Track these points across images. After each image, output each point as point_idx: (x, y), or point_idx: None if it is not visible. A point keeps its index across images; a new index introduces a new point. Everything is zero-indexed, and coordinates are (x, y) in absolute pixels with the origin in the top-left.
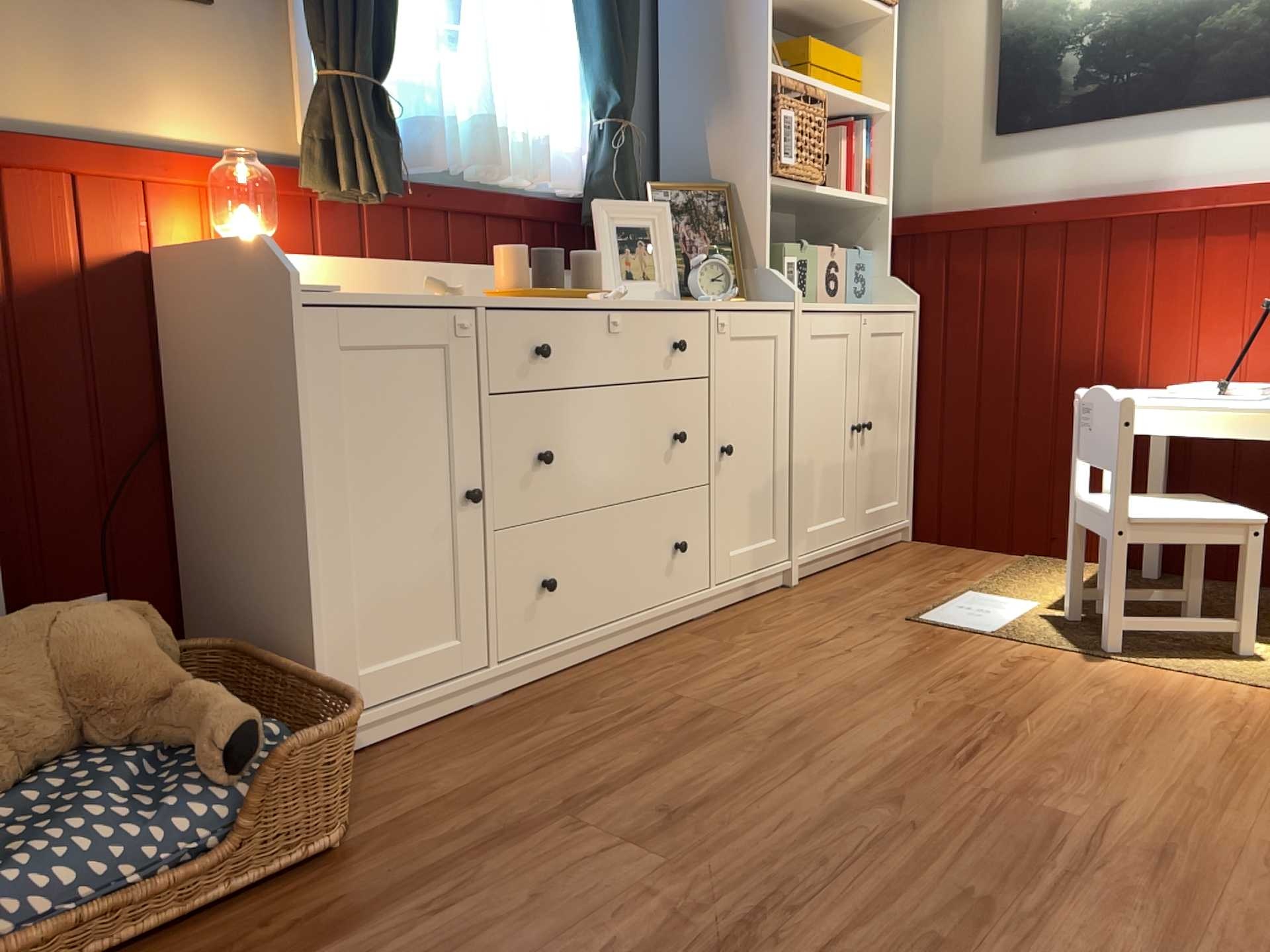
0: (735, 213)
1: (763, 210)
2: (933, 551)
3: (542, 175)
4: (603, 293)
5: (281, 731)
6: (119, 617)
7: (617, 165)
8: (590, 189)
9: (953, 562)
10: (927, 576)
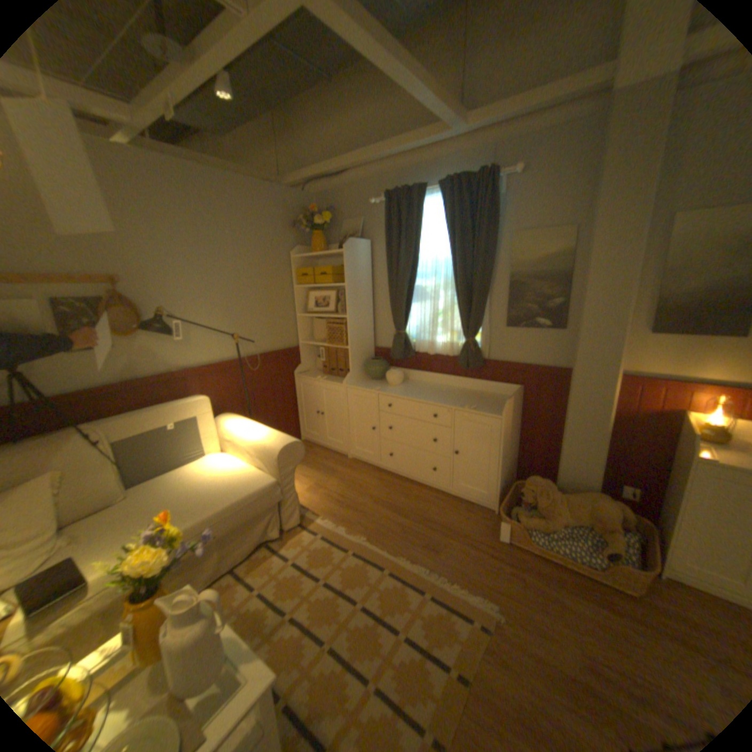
0: None
1: None
2: None
3: None
4: None
5: (638, 561)
6: (614, 509)
7: None
8: None
9: None
10: None
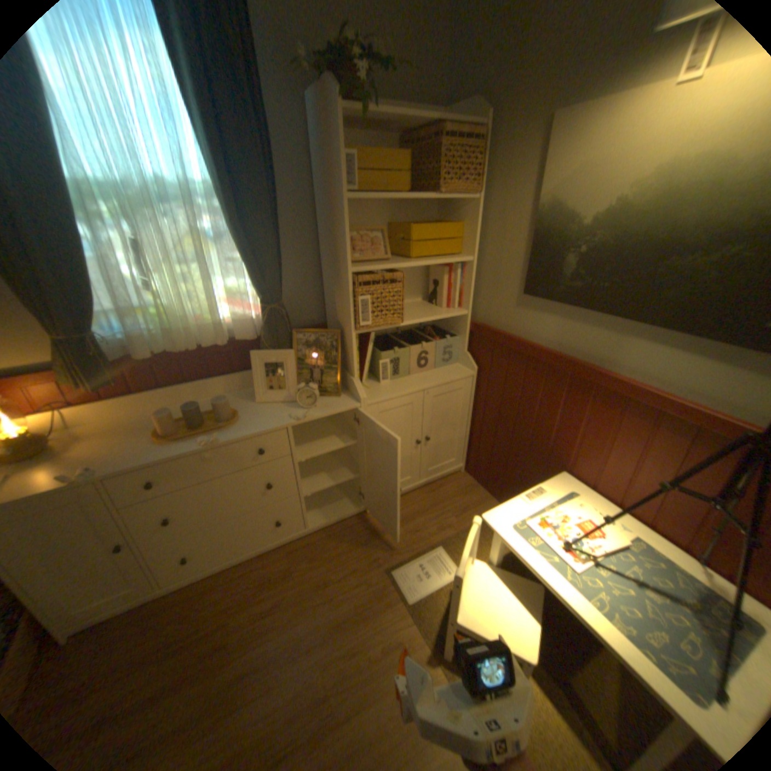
0: (345, 344)
1: (352, 349)
2: (465, 488)
3: (218, 343)
4: (200, 442)
5: None
6: None
7: (265, 330)
8: (261, 336)
9: (463, 506)
10: (437, 520)
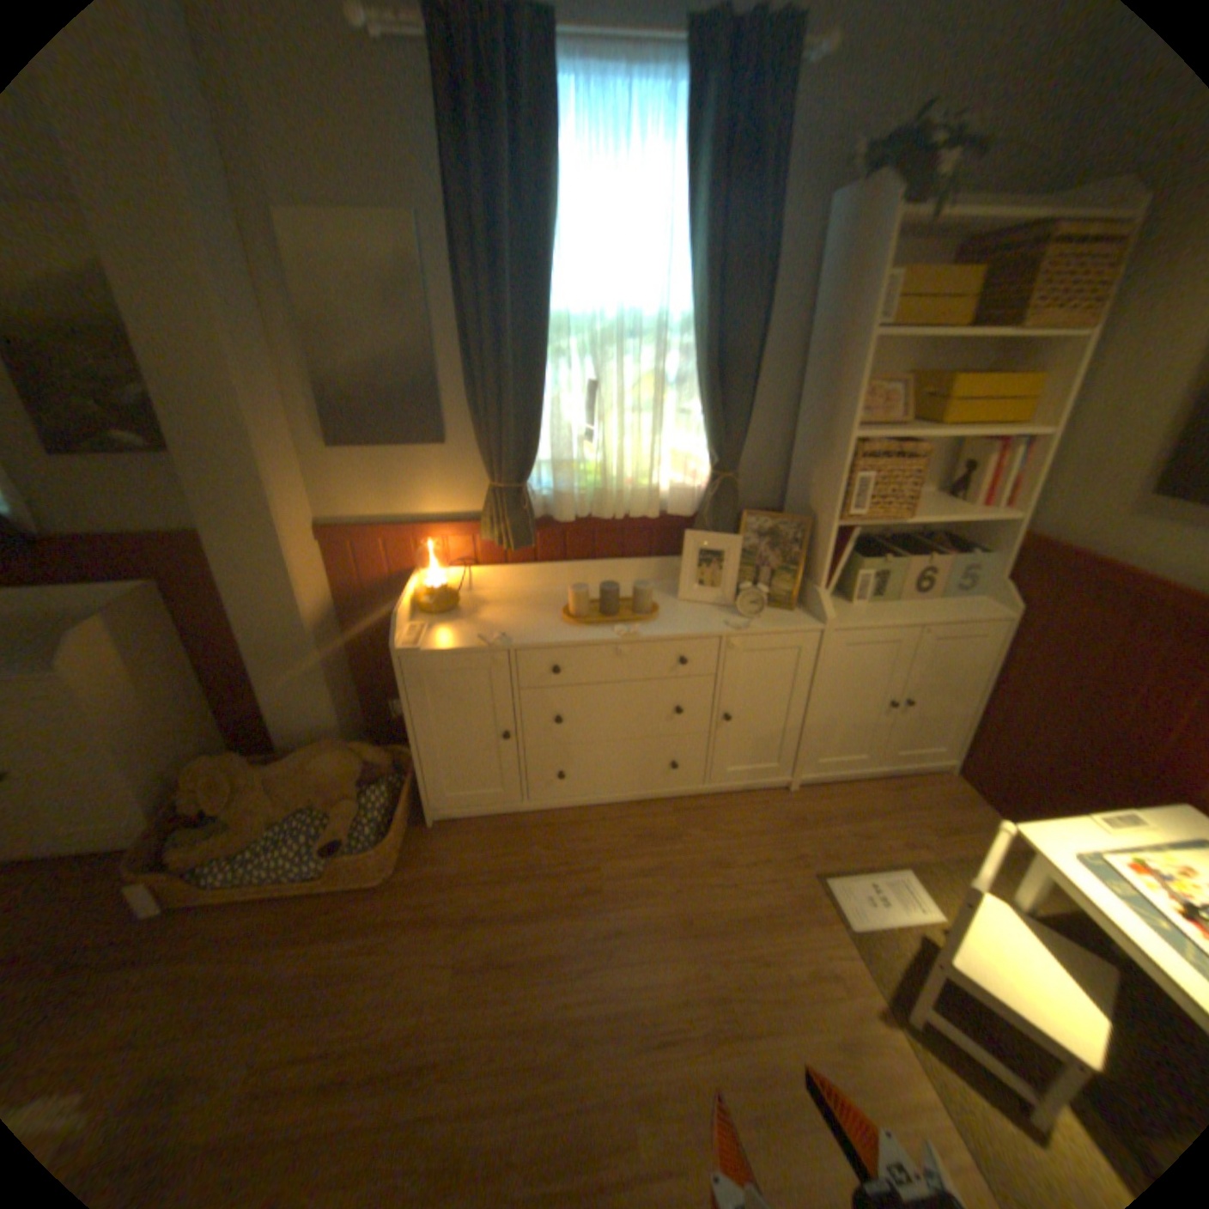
0: (814, 538)
1: (827, 547)
2: (957, 801)
3: (649, 515)
4: (620, 631)
5: (375, 831)
6: (339, 761)
7: (711, 506)
8: (699, 513)
9: (954, 825)
10: (905, 832)
